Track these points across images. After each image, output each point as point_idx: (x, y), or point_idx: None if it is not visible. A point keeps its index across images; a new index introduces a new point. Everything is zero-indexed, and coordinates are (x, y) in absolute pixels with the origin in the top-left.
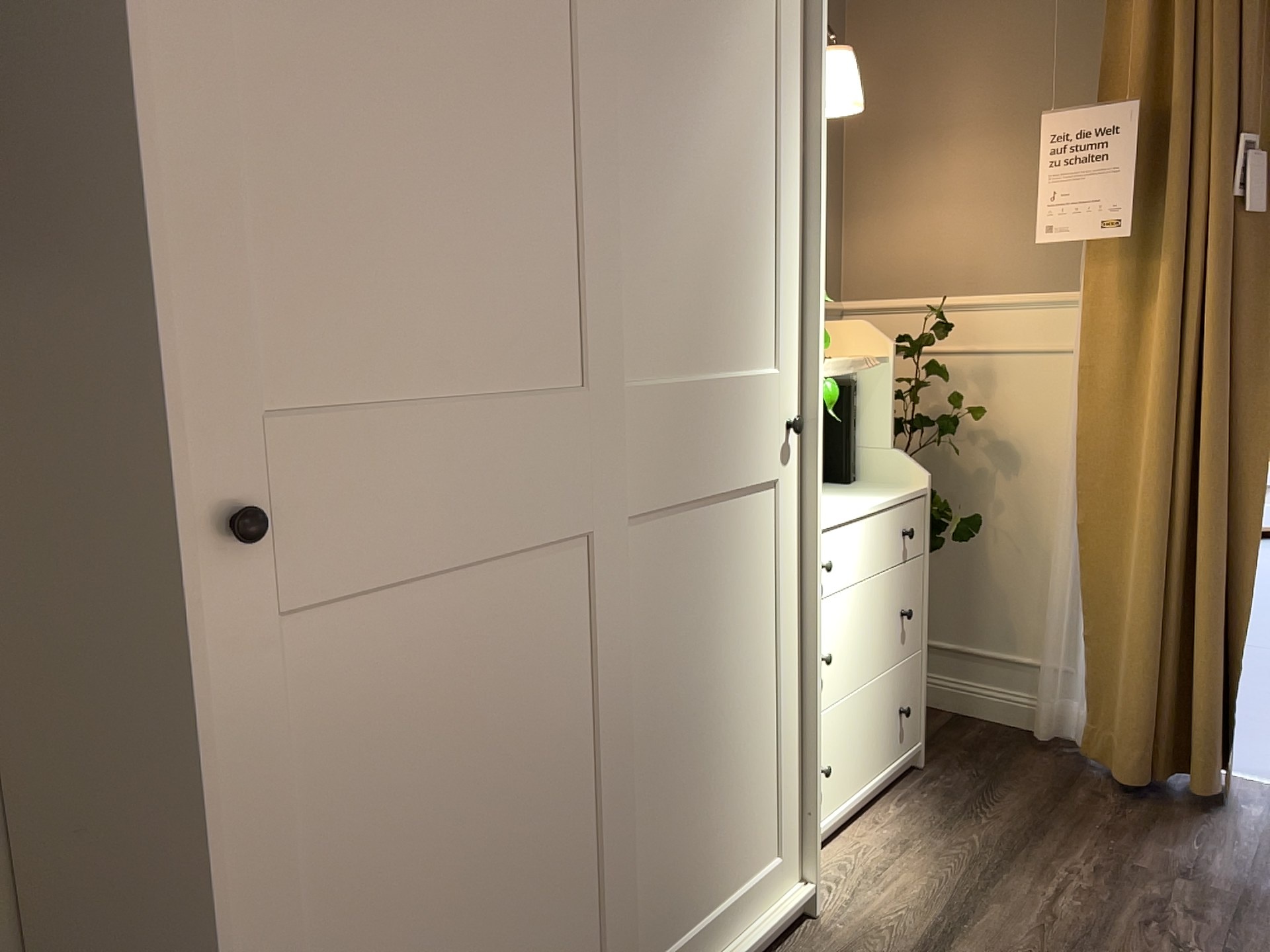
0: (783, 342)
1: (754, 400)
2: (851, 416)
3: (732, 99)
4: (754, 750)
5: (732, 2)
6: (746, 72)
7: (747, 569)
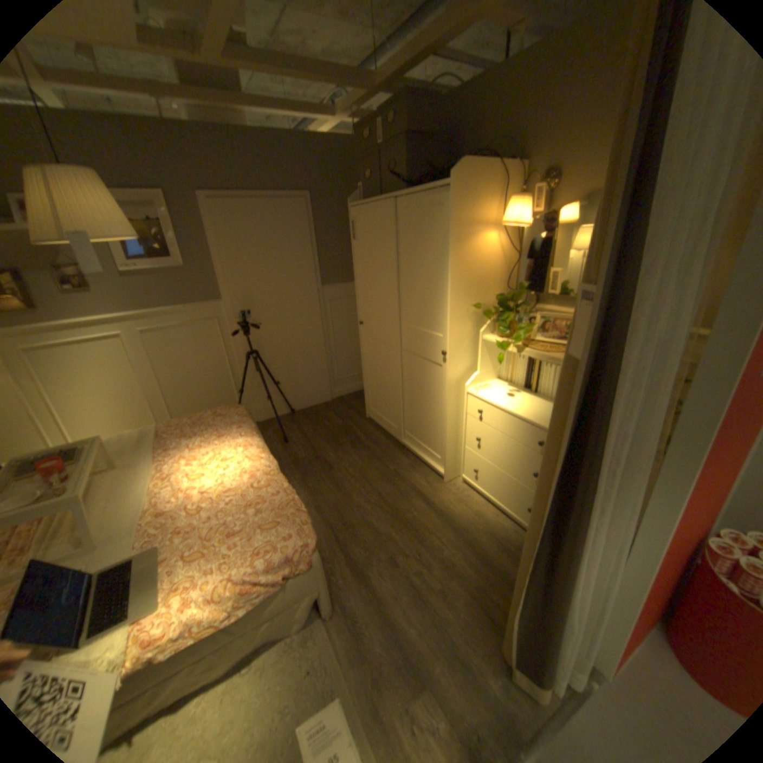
0: (444, 328)
1: (434, 340)
2: None
3: (429, 257)
4: (434, 427)
5: (429, 229)
6: (434, 248)
7: (432, 381)
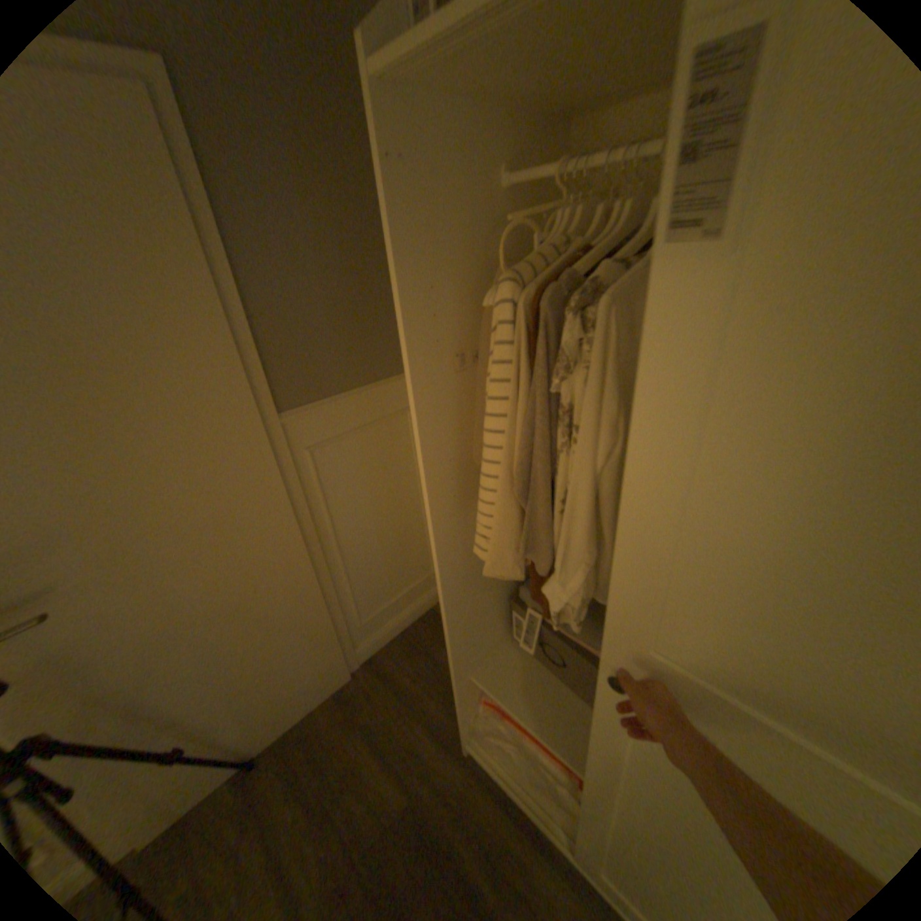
0: None
1: None
2: None
3: None
4: None
5: None
6: None
7: None
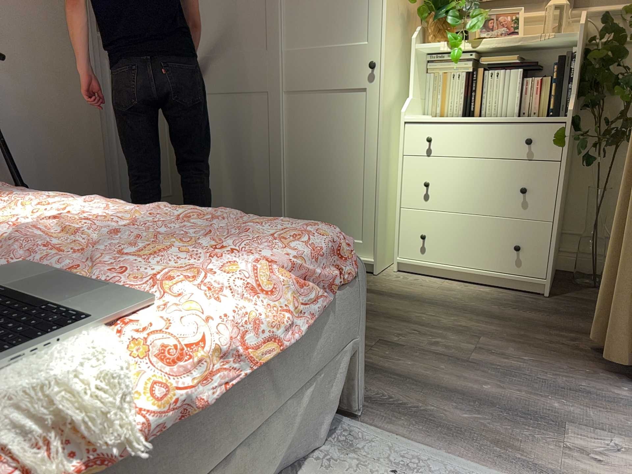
0: (371, 29)
1: (351, 54)
2: (572, 74)
3: None
4: (350, 195)
5: None
6: None
7: (347, 122)
